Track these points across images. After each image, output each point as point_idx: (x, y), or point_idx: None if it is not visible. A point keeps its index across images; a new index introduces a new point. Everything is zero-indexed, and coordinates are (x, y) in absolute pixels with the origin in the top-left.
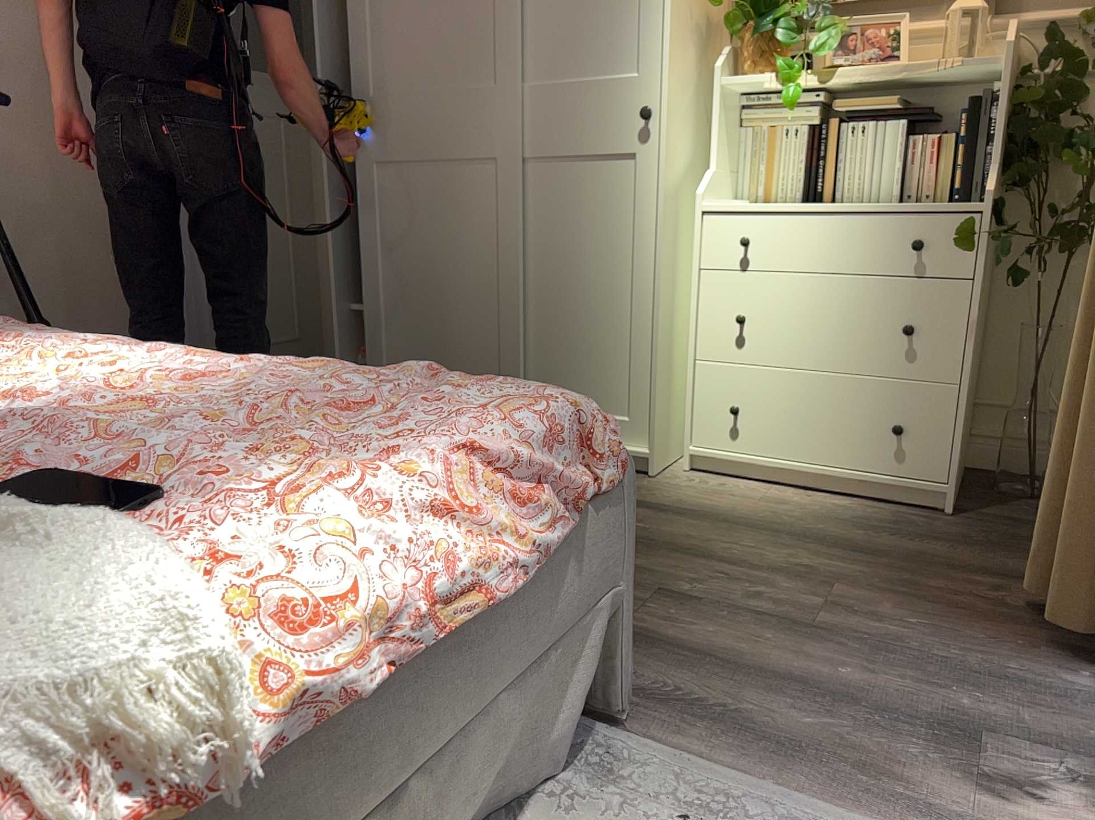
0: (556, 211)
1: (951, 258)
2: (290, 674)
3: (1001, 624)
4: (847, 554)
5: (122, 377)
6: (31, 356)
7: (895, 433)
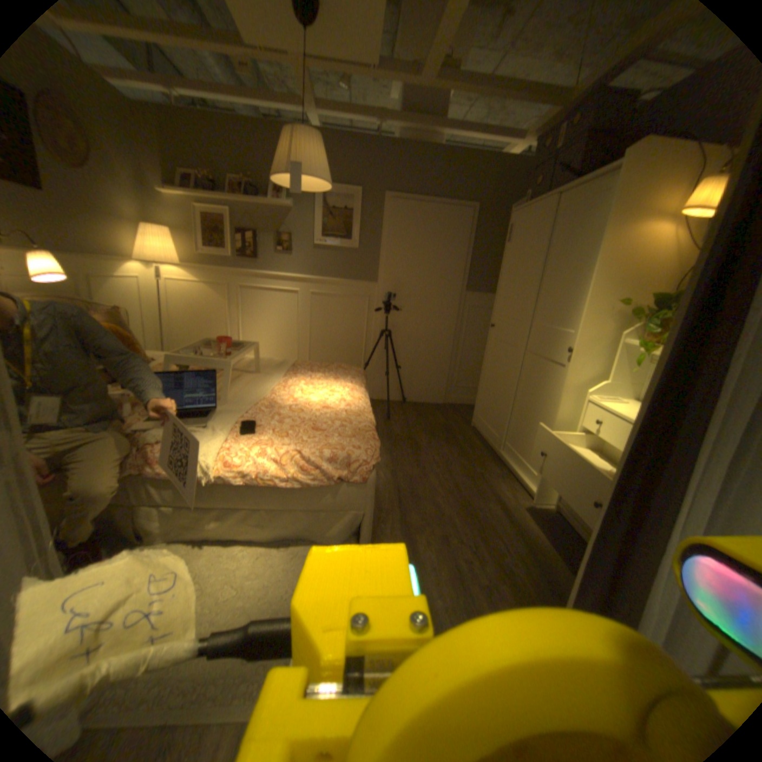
0: (538, 377)
1: None
2: (229, 467)
3: None
4: (545, 583)
5: (323, 398)
6: (331, 384)
7: None
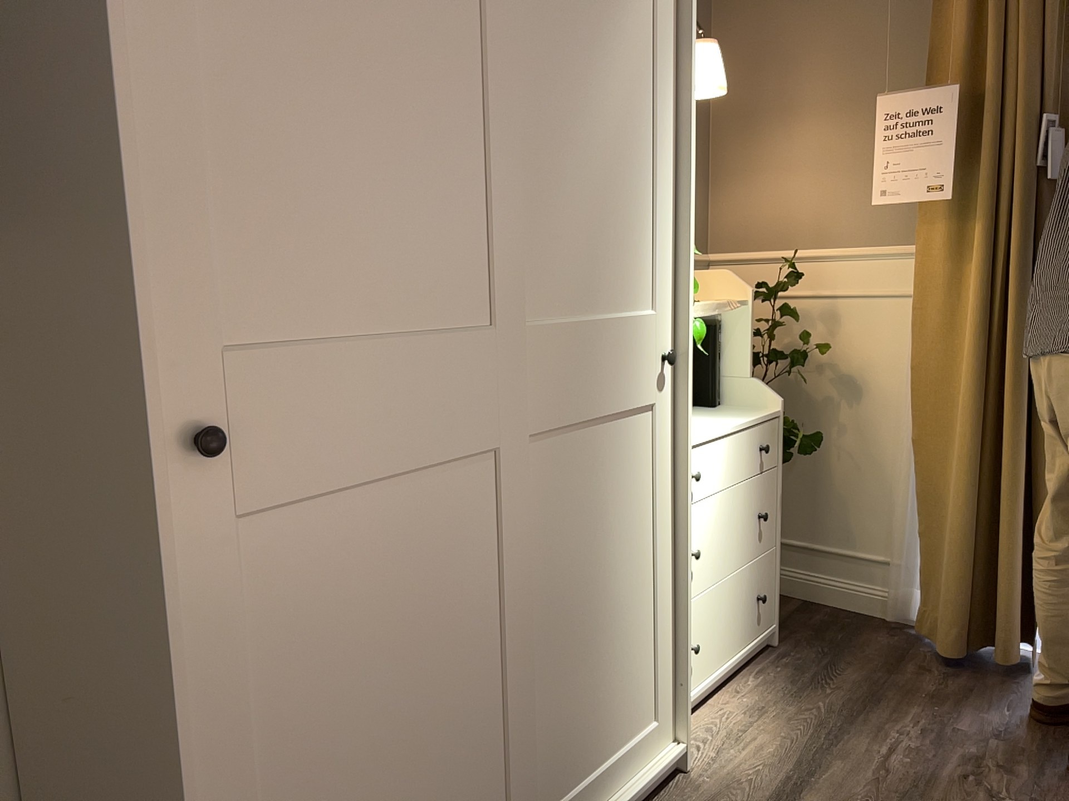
0: (589, 495)
1: (772, 453)
2: None
3: (976, 683)
4: (877, 707)
5: None
6: None
7: (765, 601)
